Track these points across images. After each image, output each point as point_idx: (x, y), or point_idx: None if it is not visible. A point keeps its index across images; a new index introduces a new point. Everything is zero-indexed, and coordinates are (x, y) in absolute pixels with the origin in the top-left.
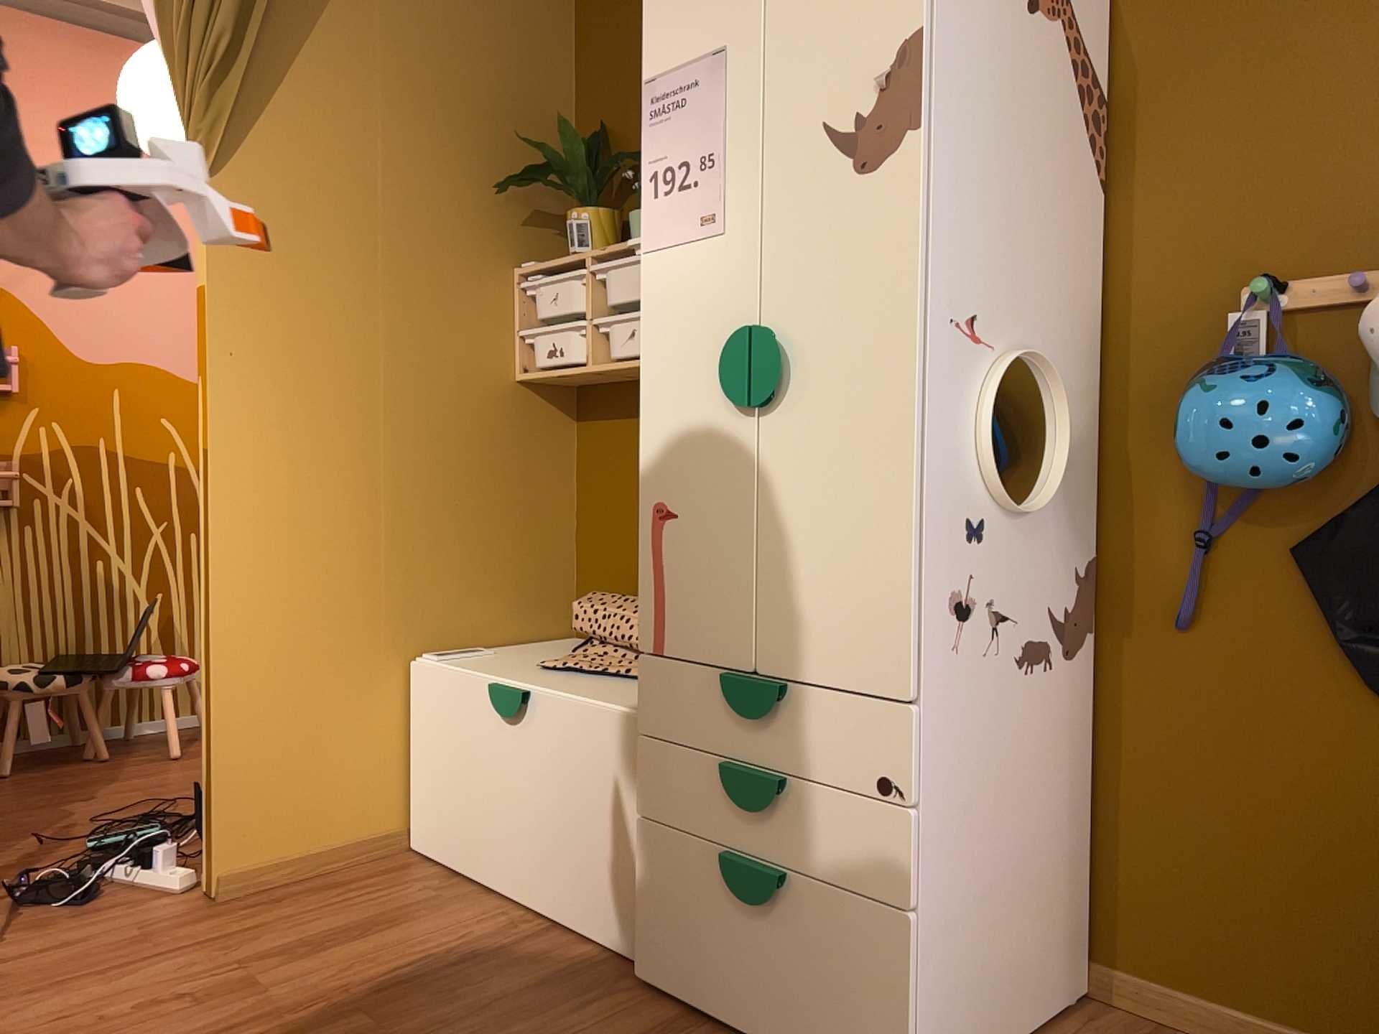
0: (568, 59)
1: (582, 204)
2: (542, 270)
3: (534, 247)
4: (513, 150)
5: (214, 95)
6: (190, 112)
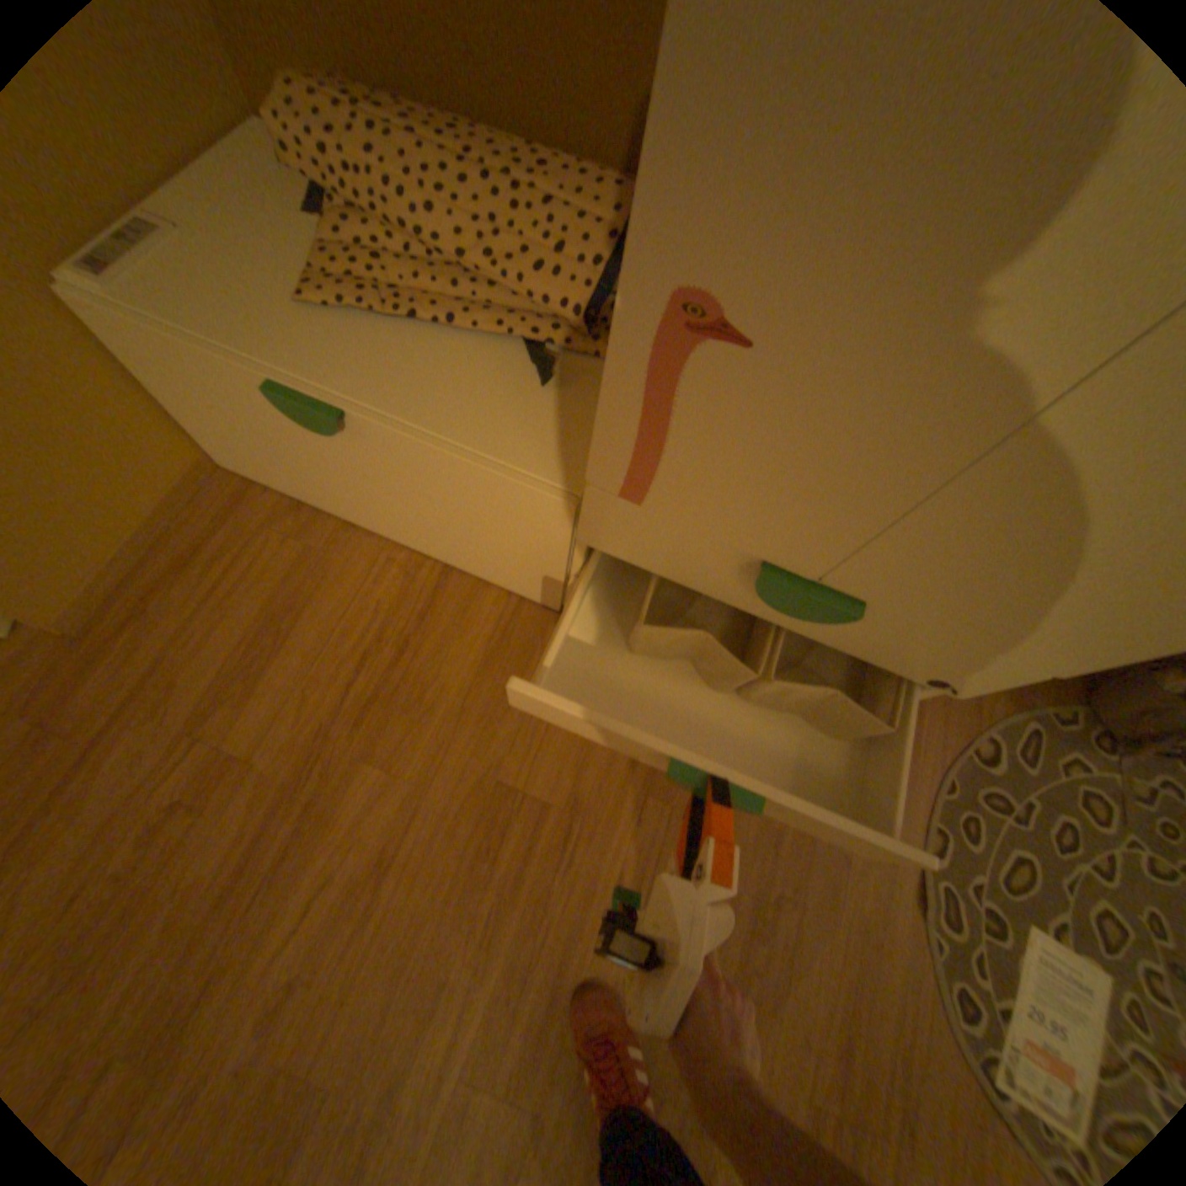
0: None
1: None
2: None
3: None
4: None
5: None
6: None
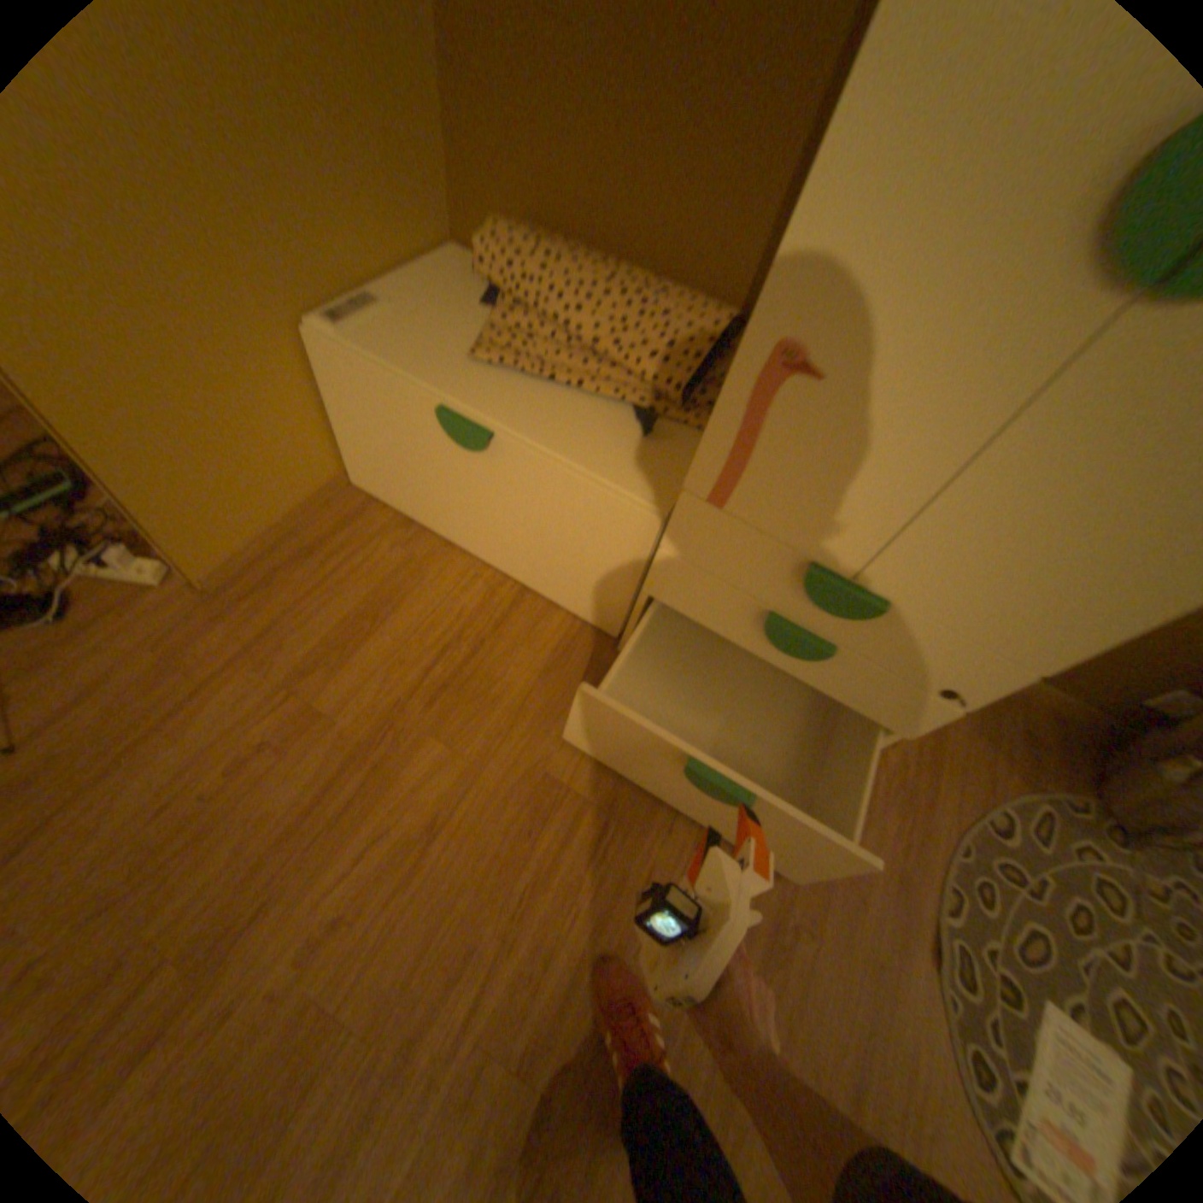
0: None
1: None
2: None
3: None
4: None
5: None
6: None
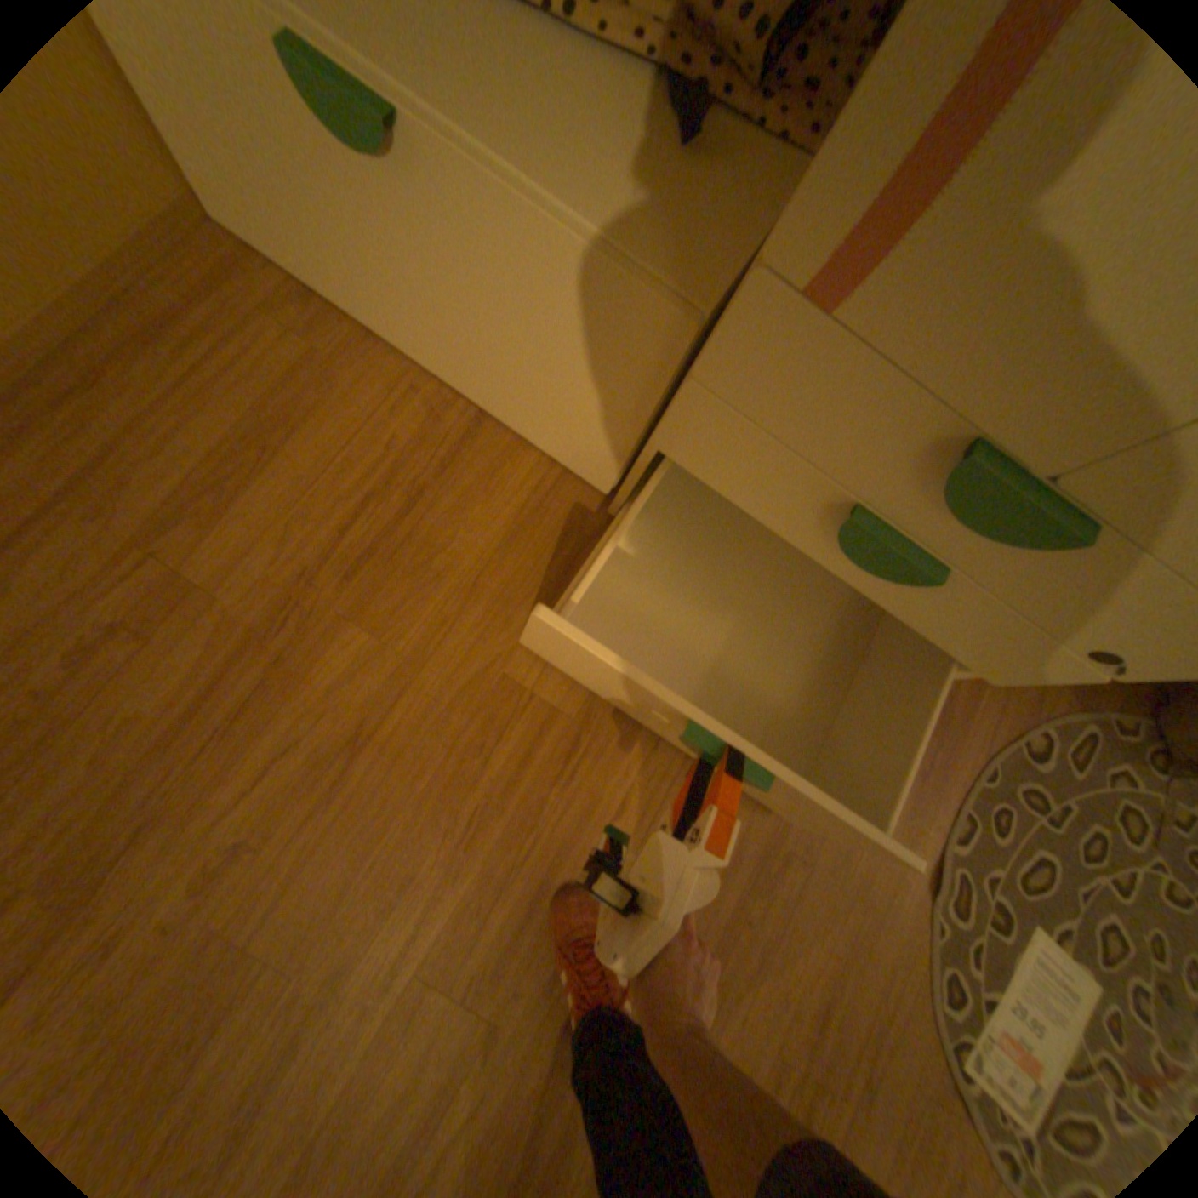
0: None
1: None
2: None
3: None
4: None
5: None
6: None
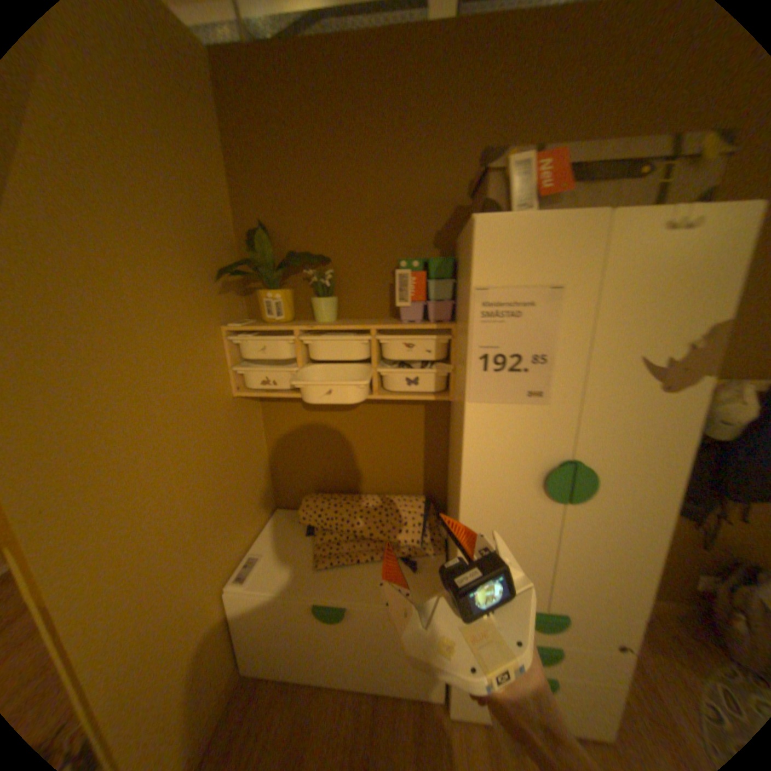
0: (221, 163)
1: (266, 283)
2: (252, 332)
3: (227, 307)
4: (205, 239)
5: None
6: None
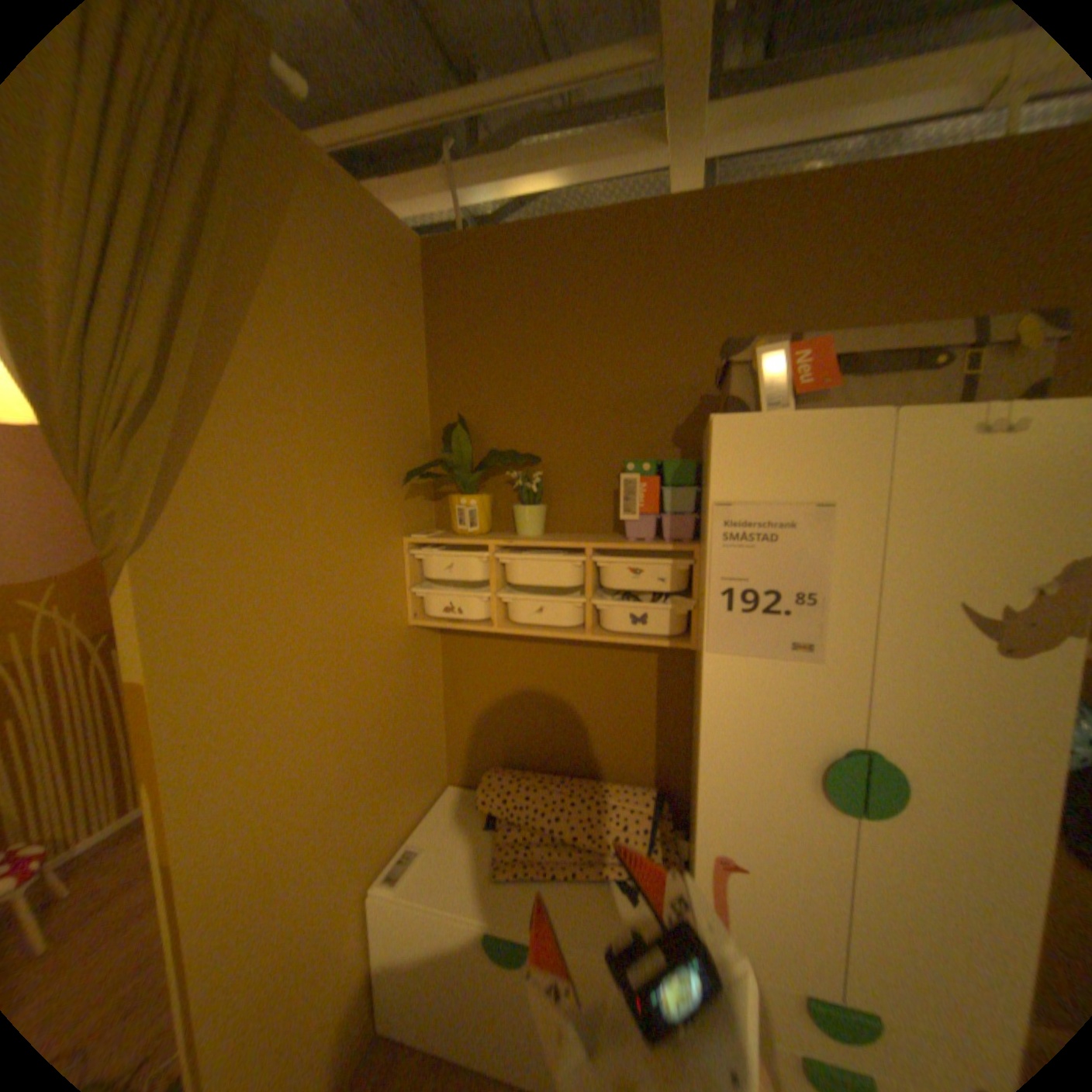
0: (422, 352)
1: (460, 486)
2: (438, 545)
3: (413, 514)
4: (396, 437)
5: (121, 443)
6: (80, 464)
